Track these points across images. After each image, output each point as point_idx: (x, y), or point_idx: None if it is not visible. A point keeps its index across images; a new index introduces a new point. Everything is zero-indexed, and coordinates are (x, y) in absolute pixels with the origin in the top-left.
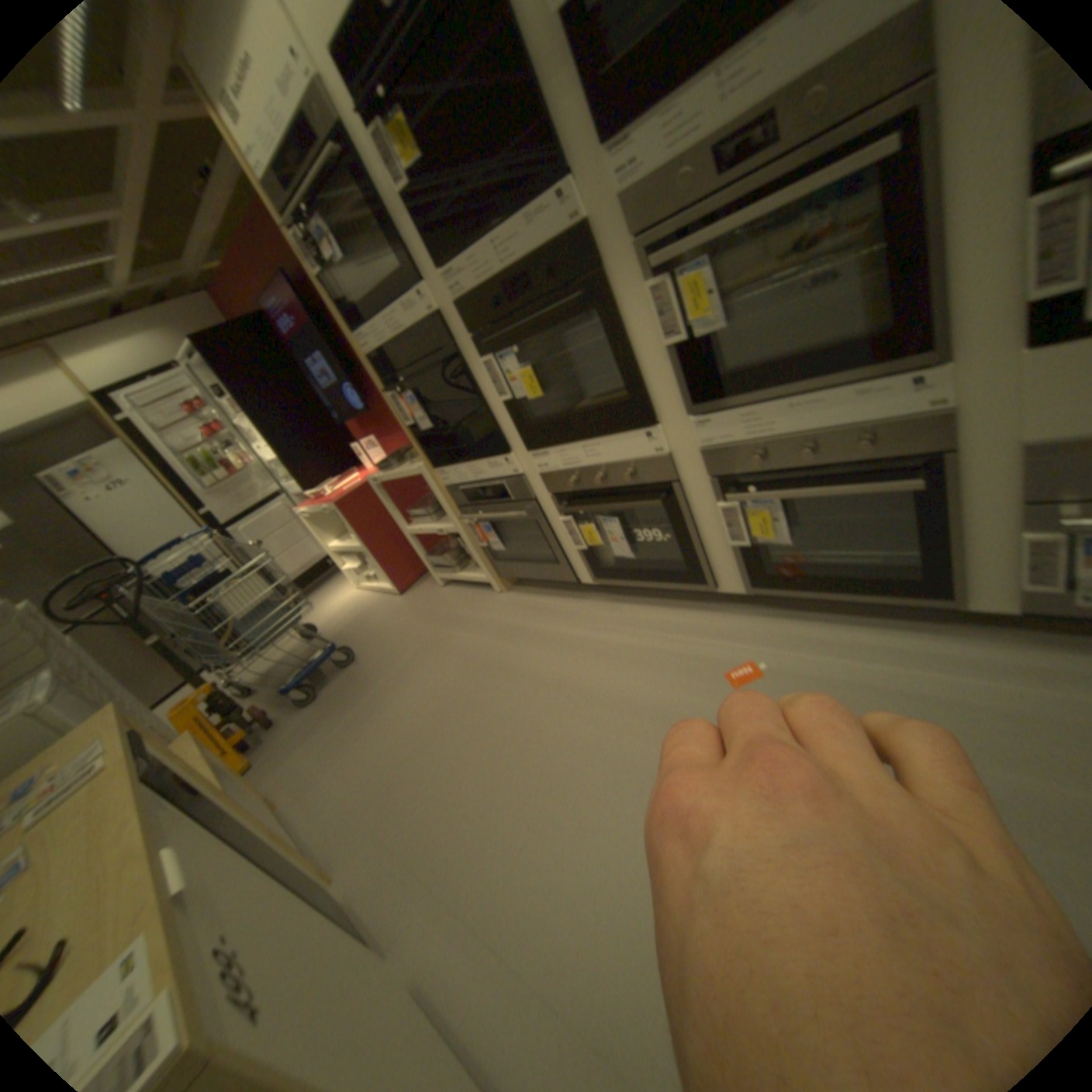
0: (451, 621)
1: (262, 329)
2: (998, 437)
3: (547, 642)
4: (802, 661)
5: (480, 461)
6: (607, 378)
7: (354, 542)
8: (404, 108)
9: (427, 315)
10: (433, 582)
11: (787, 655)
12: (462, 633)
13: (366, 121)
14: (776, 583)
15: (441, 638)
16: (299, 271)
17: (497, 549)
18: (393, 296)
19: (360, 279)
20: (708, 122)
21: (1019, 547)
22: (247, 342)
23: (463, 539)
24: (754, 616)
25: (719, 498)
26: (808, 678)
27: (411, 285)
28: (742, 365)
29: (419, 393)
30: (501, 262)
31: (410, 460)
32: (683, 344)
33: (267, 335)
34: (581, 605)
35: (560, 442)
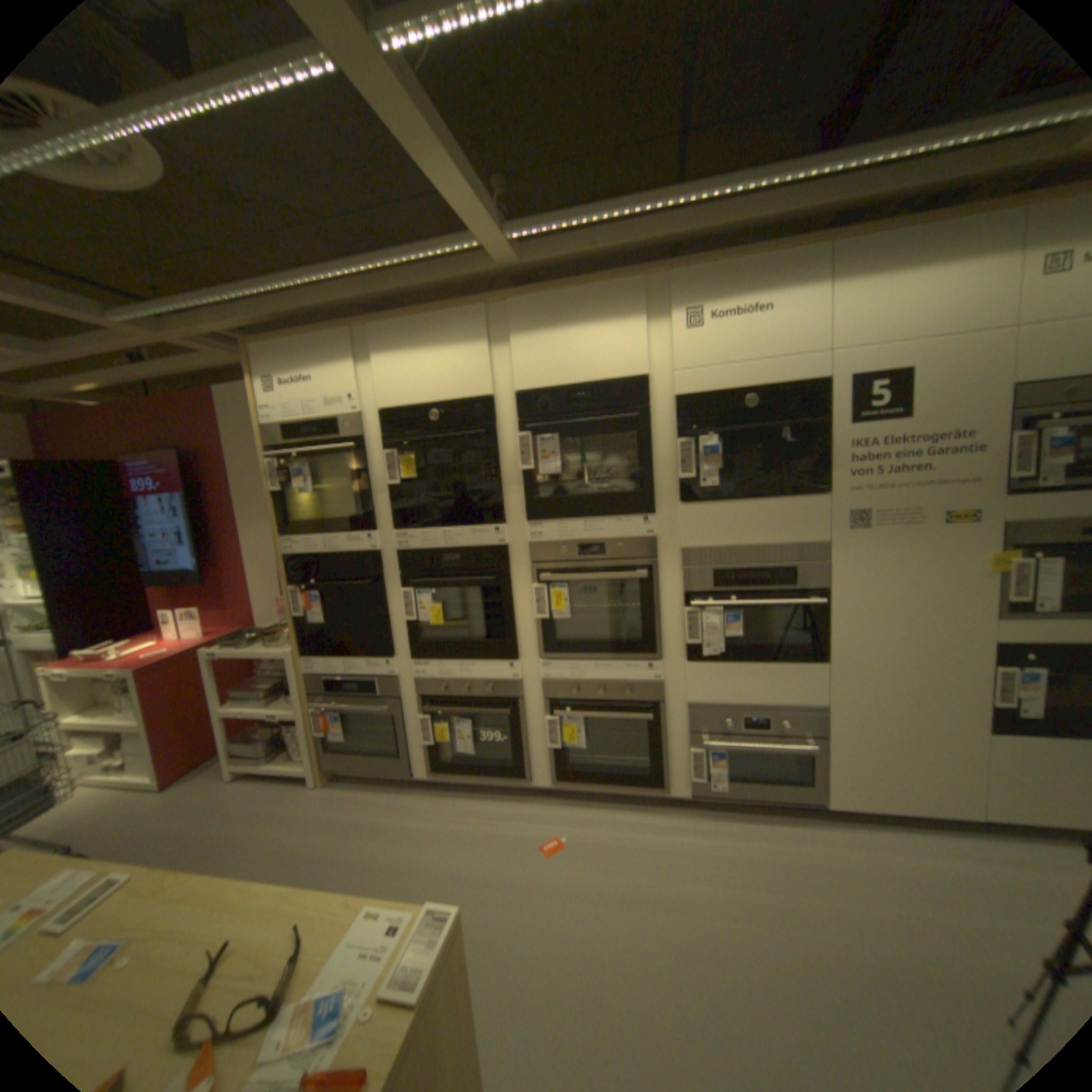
0: (248, 825)
1: (102, 481)
2: (679, 702)
3: (378, 839)
4: (587, 839)
5: (358, 663)
6: (488, 628)
7: (117, 724)
8: (415, 457)
9: (367, 553)
10: (212, 781)
11: (578, 836)
12: (268, 837)
13: (385, 449)
14: (571, 783)
15: (238, 844)
16: (192, 458)
17: (330, 746)
18: (343, 533)
19: (312, 510)
20: (578, 539)
21: (689, 761)
22: (79, 488)
23: (292, 733)
24: (553, 810)
25: (546, 718)
26: (592, 850)
27: (364, 533)
28: (570, 641)
29: (321, 598)
30: (446, 547)
31: (261, 647)
32: (546, 624)
33: (104, 487)
34: (409, 804)
35: (442, 662)
